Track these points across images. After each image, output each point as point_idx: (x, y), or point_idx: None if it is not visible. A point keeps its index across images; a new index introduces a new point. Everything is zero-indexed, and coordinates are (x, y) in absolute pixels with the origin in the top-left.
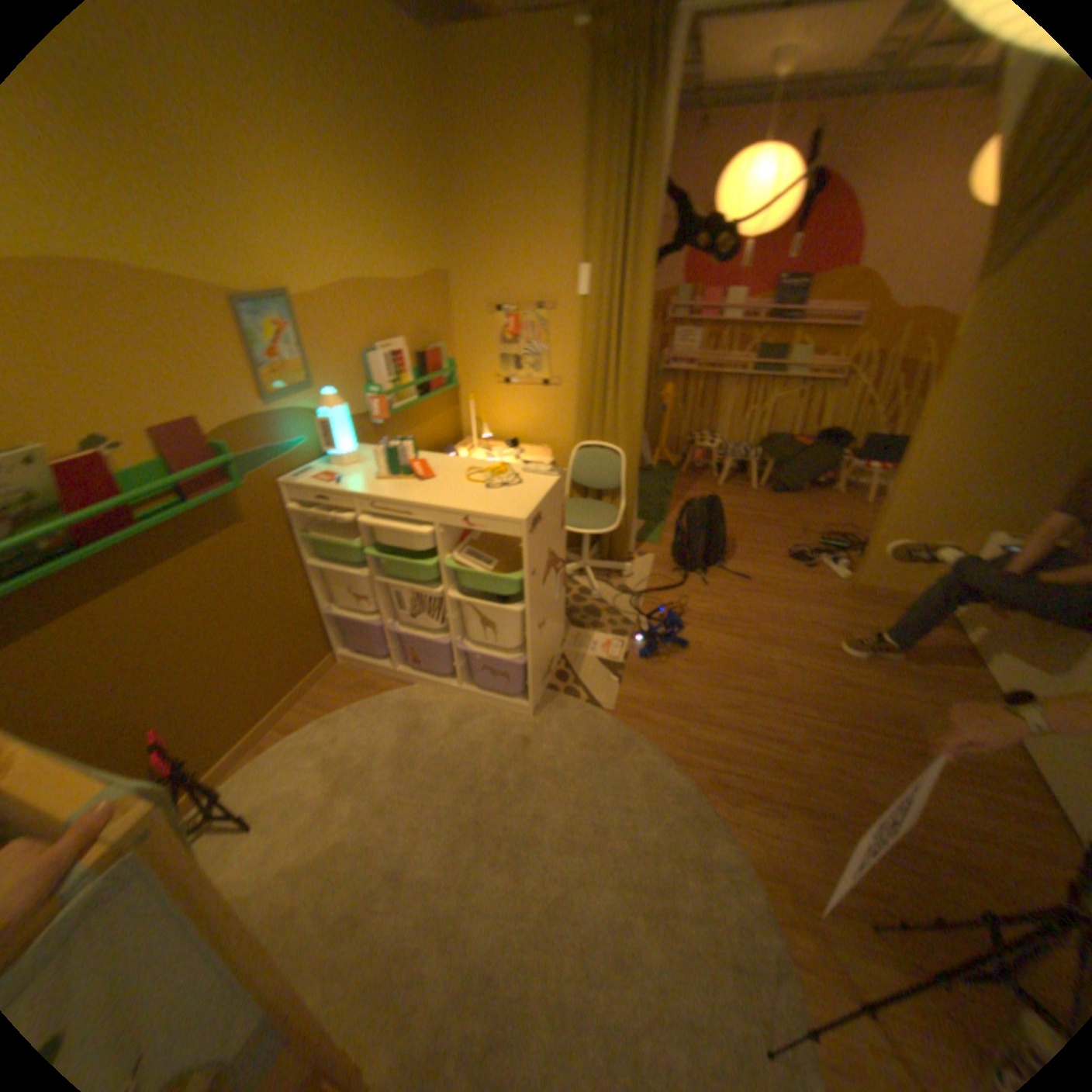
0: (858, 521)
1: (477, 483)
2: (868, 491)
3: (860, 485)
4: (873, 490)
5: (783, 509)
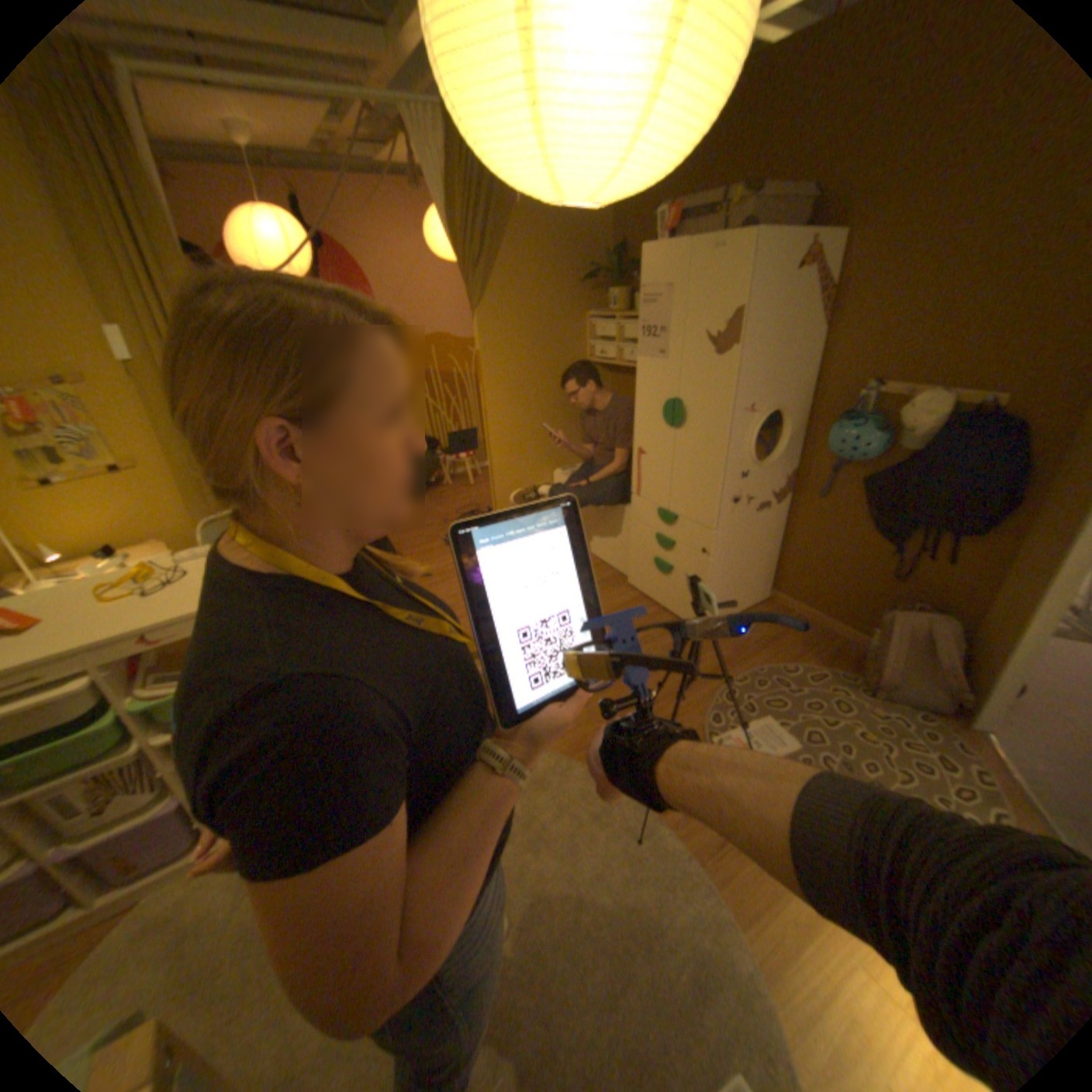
0: (474, 501)
1: (122, 598)
2: (466, 478)
3: (459, 476)
4: (469, 475)
5: (420, 514)
